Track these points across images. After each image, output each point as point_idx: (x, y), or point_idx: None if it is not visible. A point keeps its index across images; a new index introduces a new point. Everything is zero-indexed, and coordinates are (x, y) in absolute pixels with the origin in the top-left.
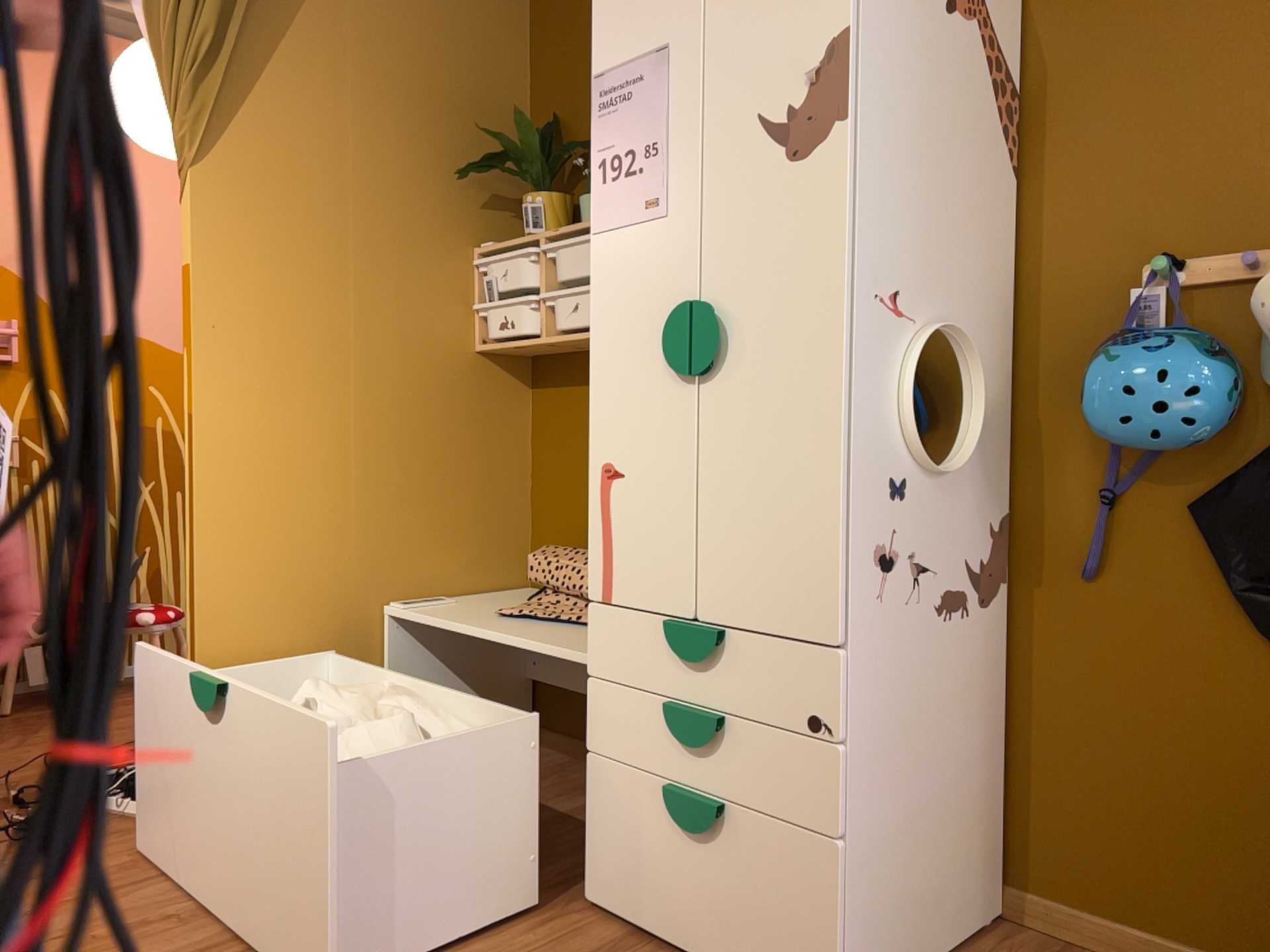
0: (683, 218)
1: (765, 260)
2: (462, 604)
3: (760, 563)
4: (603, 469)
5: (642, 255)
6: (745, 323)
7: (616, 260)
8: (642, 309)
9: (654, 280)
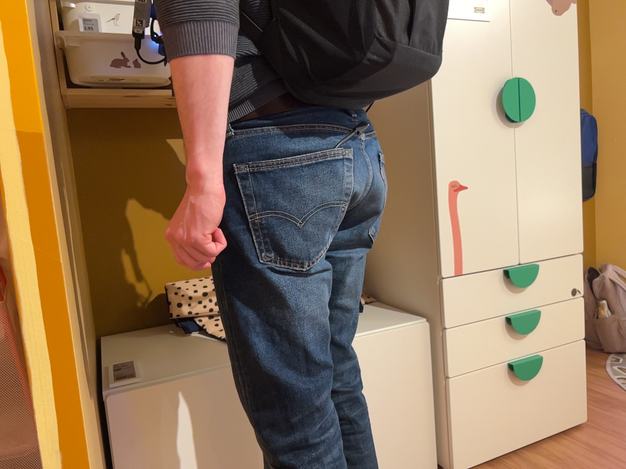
0: (501, 26)
1: (545, 63)
2: (153, 358)
3: (550, 222)
4: (452, 185)
5: (474, 43)
6: (538, 96)
7: (454, 41)
8: (476, 78)
9: (484, 61)
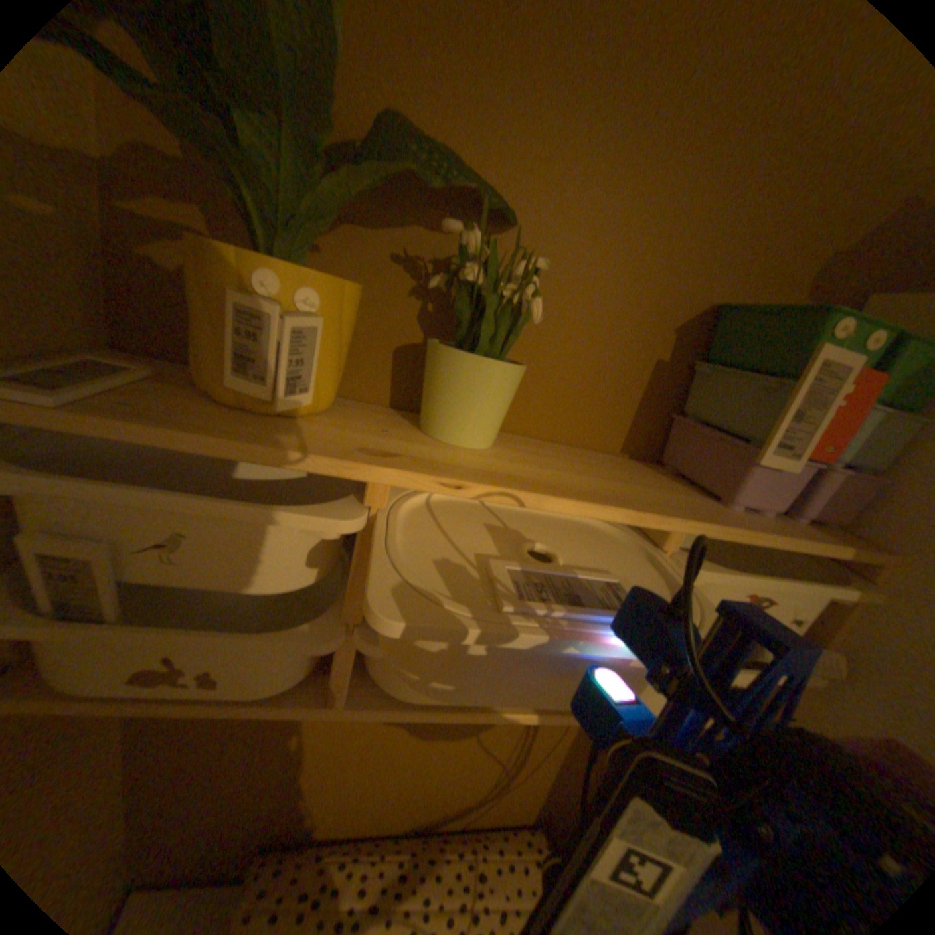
0: None
1: None
2: None
3: None
4: None
5: None
6: None
7: None
8: None
9: None
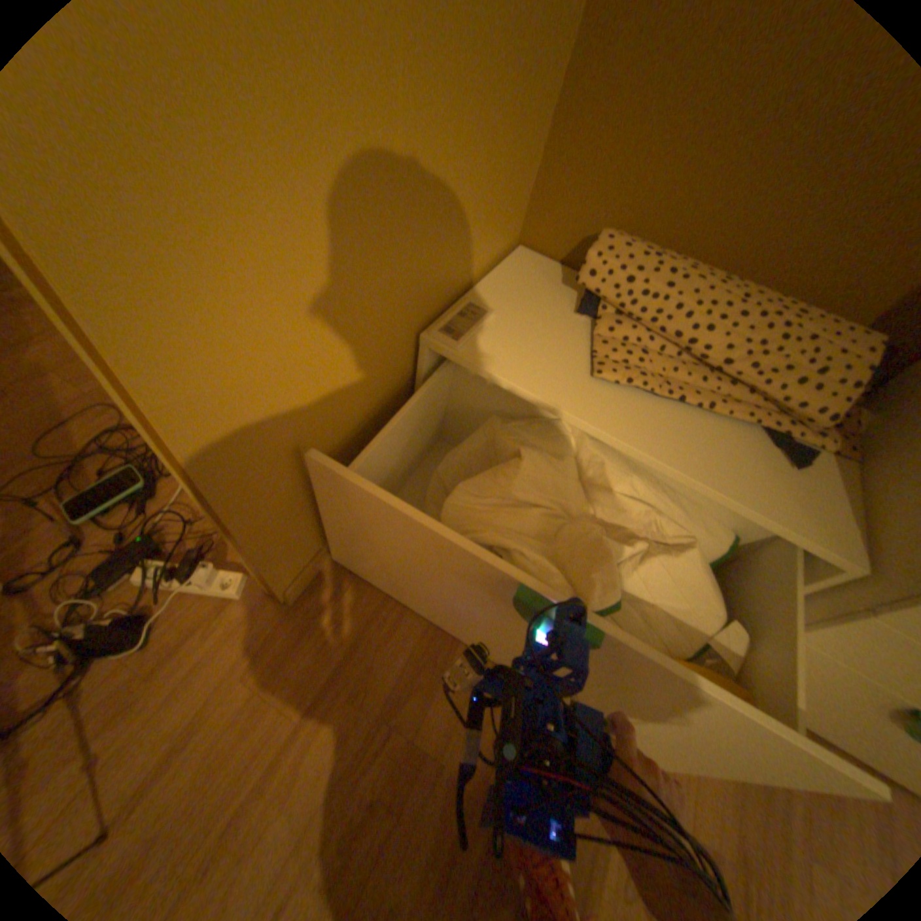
0: None
1: None
2: (513, 319)
3: None
4: None
5: None
6: None
7: None
8: None
9: None
